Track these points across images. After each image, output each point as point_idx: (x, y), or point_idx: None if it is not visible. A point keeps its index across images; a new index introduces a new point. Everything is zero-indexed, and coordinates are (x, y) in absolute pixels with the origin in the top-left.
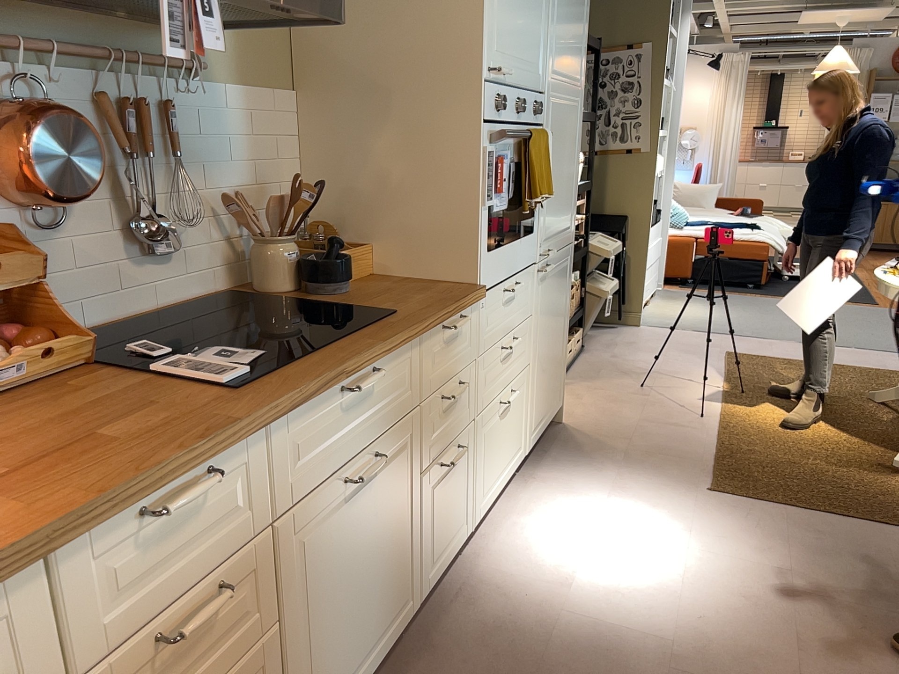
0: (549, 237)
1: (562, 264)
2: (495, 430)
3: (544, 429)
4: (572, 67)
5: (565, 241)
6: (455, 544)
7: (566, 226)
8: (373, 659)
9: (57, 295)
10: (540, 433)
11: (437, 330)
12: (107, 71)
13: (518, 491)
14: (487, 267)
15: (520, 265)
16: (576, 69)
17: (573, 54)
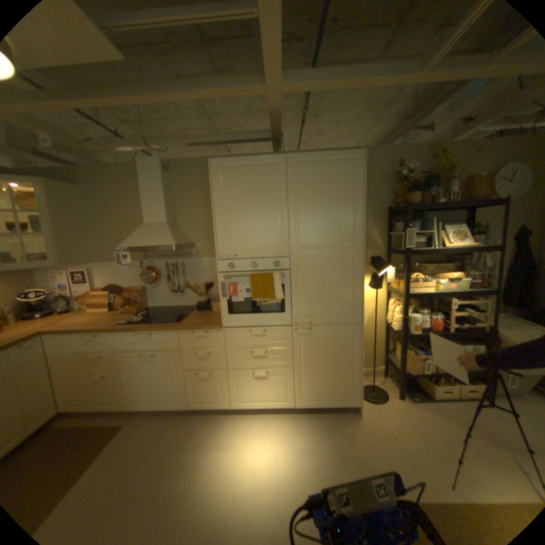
0: (311, 316)
1: (341, 332)
2: (248, 382)
3: (325, 408)
4: (335, 238)
5: (344, 321)
6: (213, 407)
7: (344, 314)
8: (158, 408)
9: (155, 299)
10: (319, 408)
11: (188, 332)
12: (168, 258)
13: (281, 419)
14: (228, 319)
15: (267, 323)
16: (343, 238)
17: (334, 232)
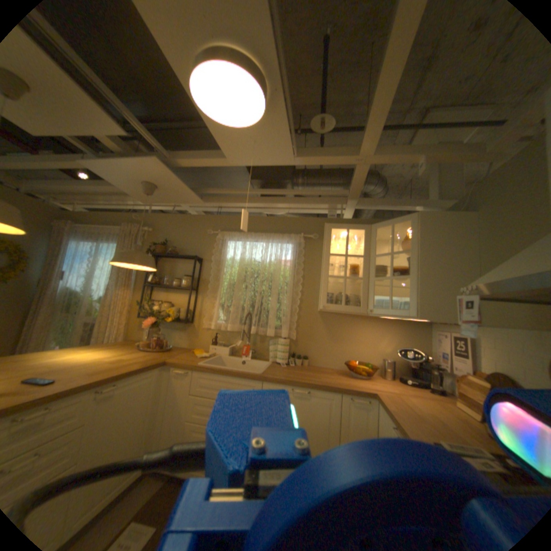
0: None
1: None
2: None
3: None
4: None
5: None
6: None
7: None
8: None
9: None
10: None
11: None
12: None
13: None
14: None
15: None
16: None
17: None
